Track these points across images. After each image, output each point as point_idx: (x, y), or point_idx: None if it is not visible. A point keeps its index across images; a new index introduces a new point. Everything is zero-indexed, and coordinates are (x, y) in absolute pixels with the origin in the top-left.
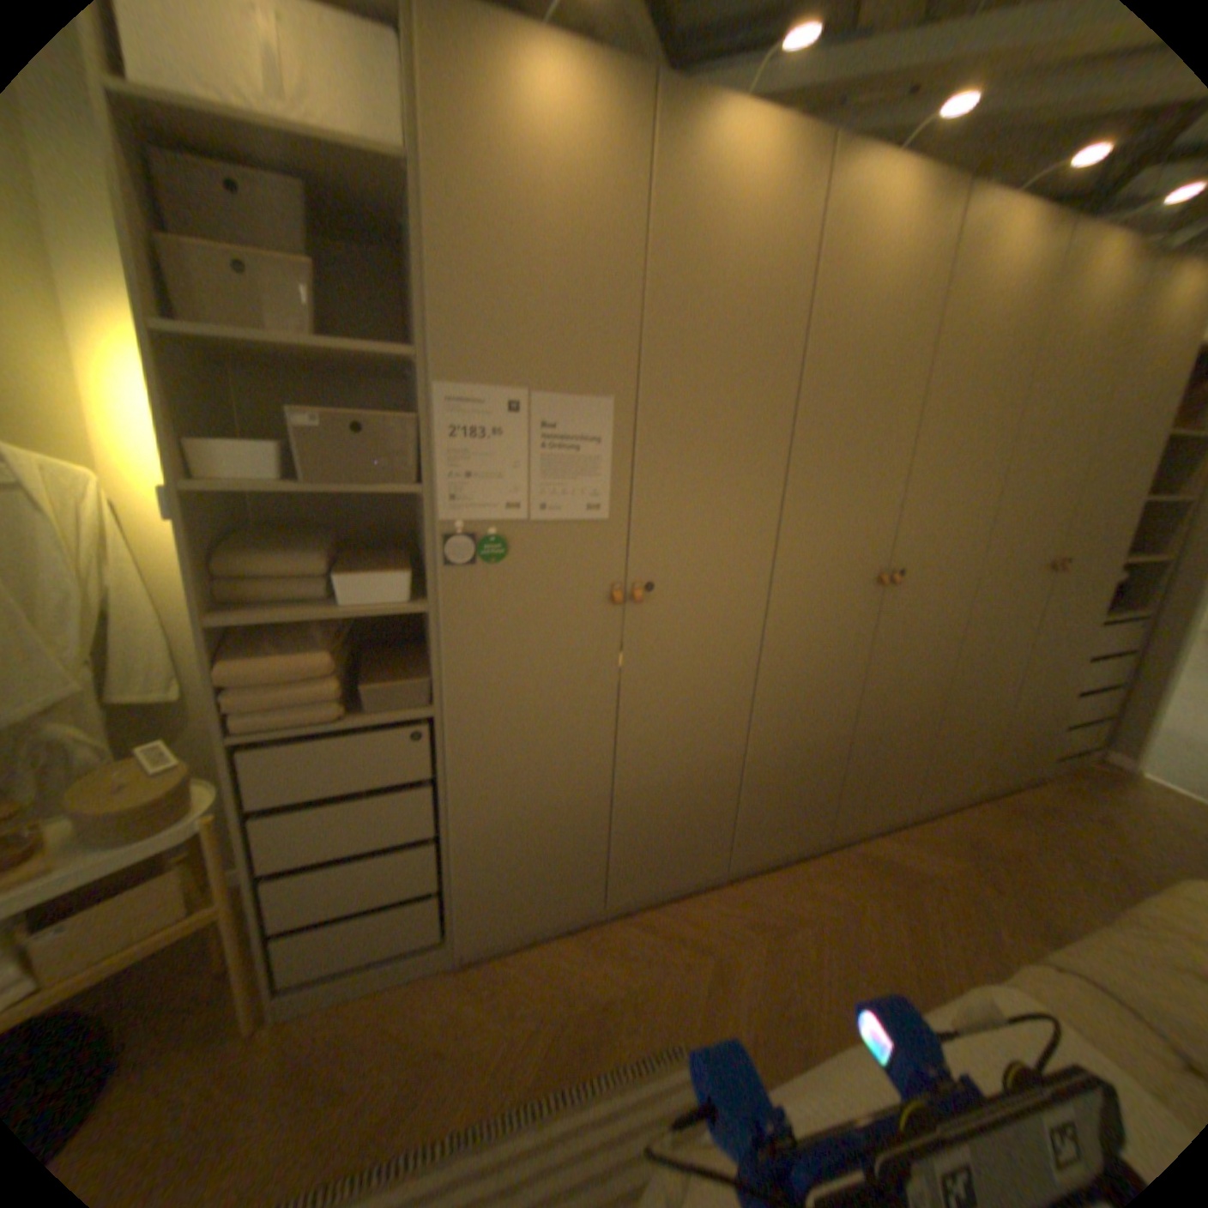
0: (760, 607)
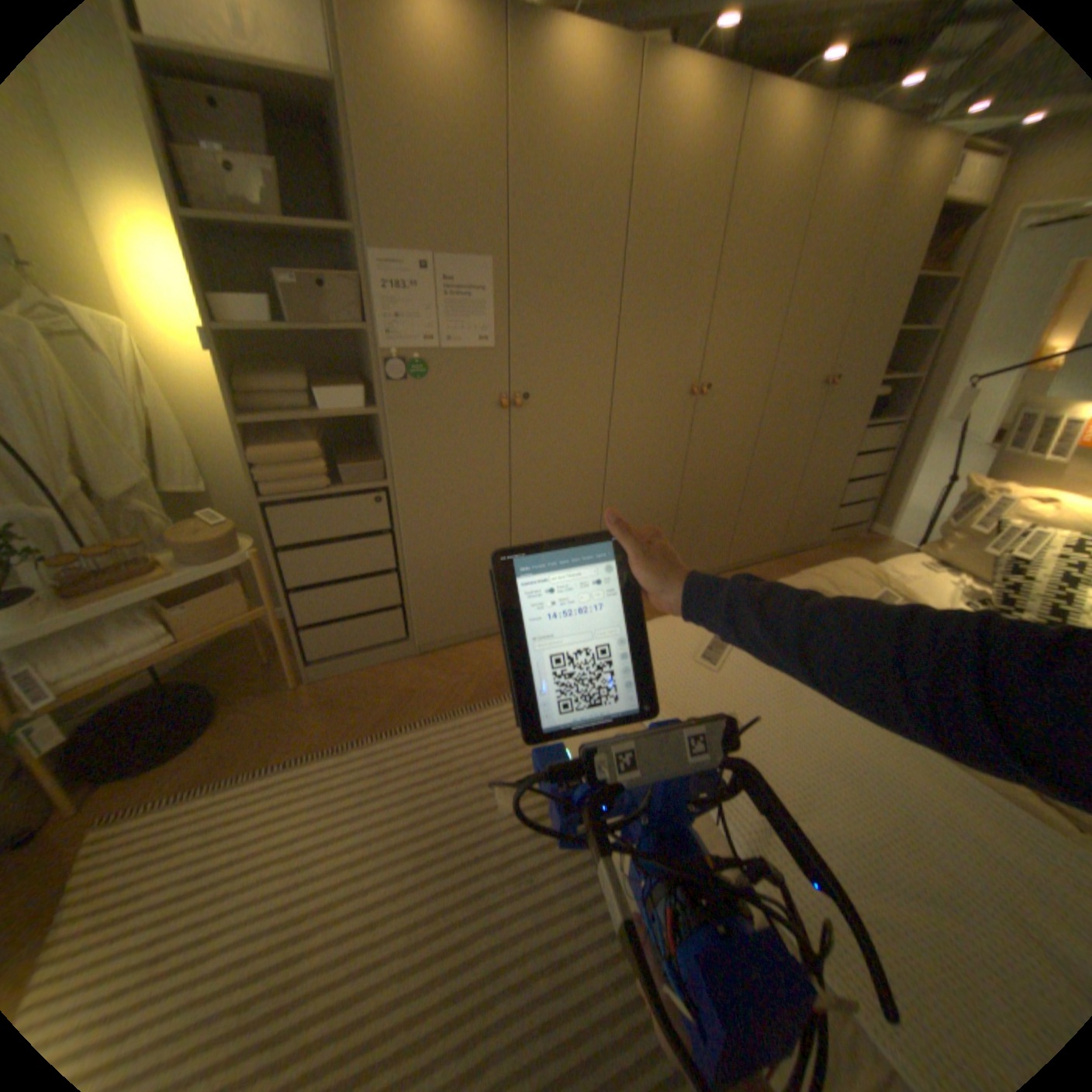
0: (605, 412)
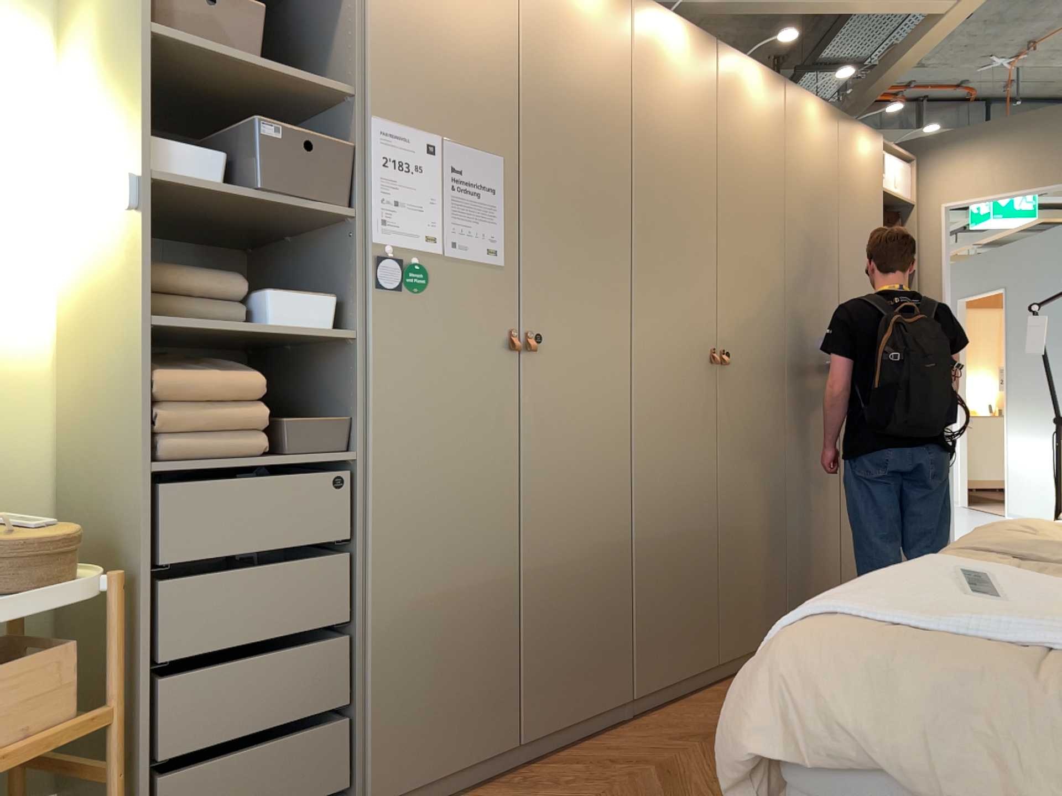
0: (628, 370)
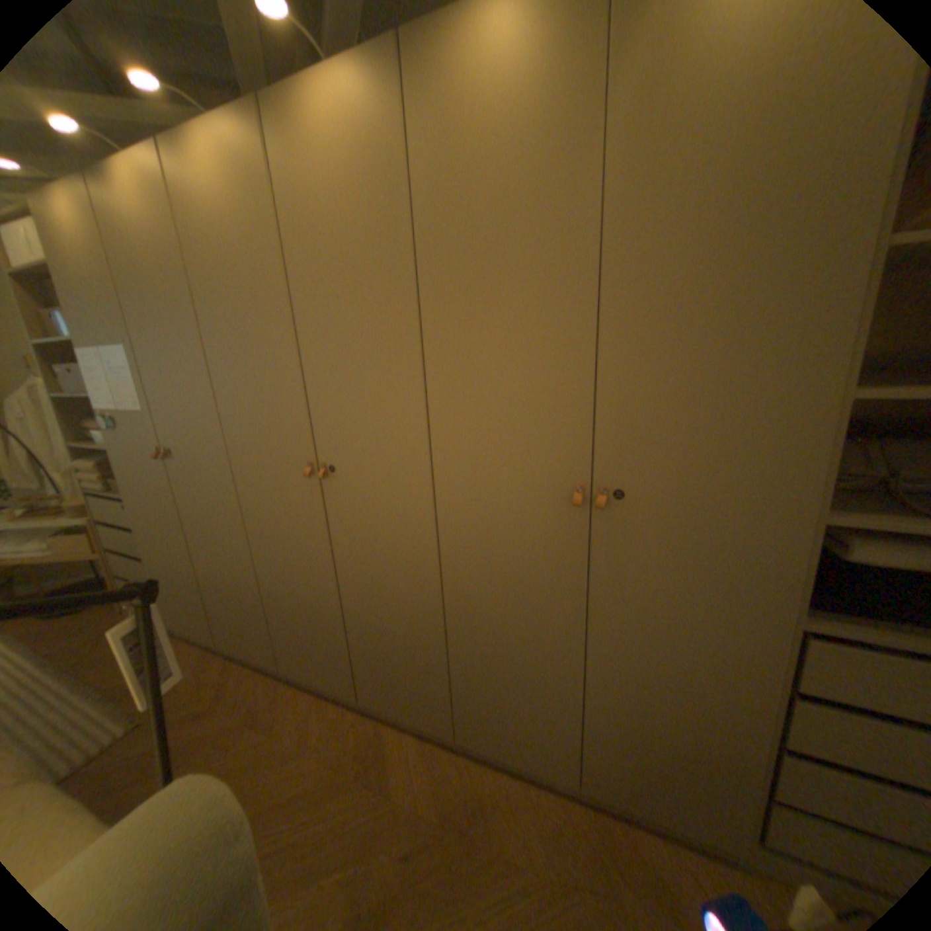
0: (226, 477)
